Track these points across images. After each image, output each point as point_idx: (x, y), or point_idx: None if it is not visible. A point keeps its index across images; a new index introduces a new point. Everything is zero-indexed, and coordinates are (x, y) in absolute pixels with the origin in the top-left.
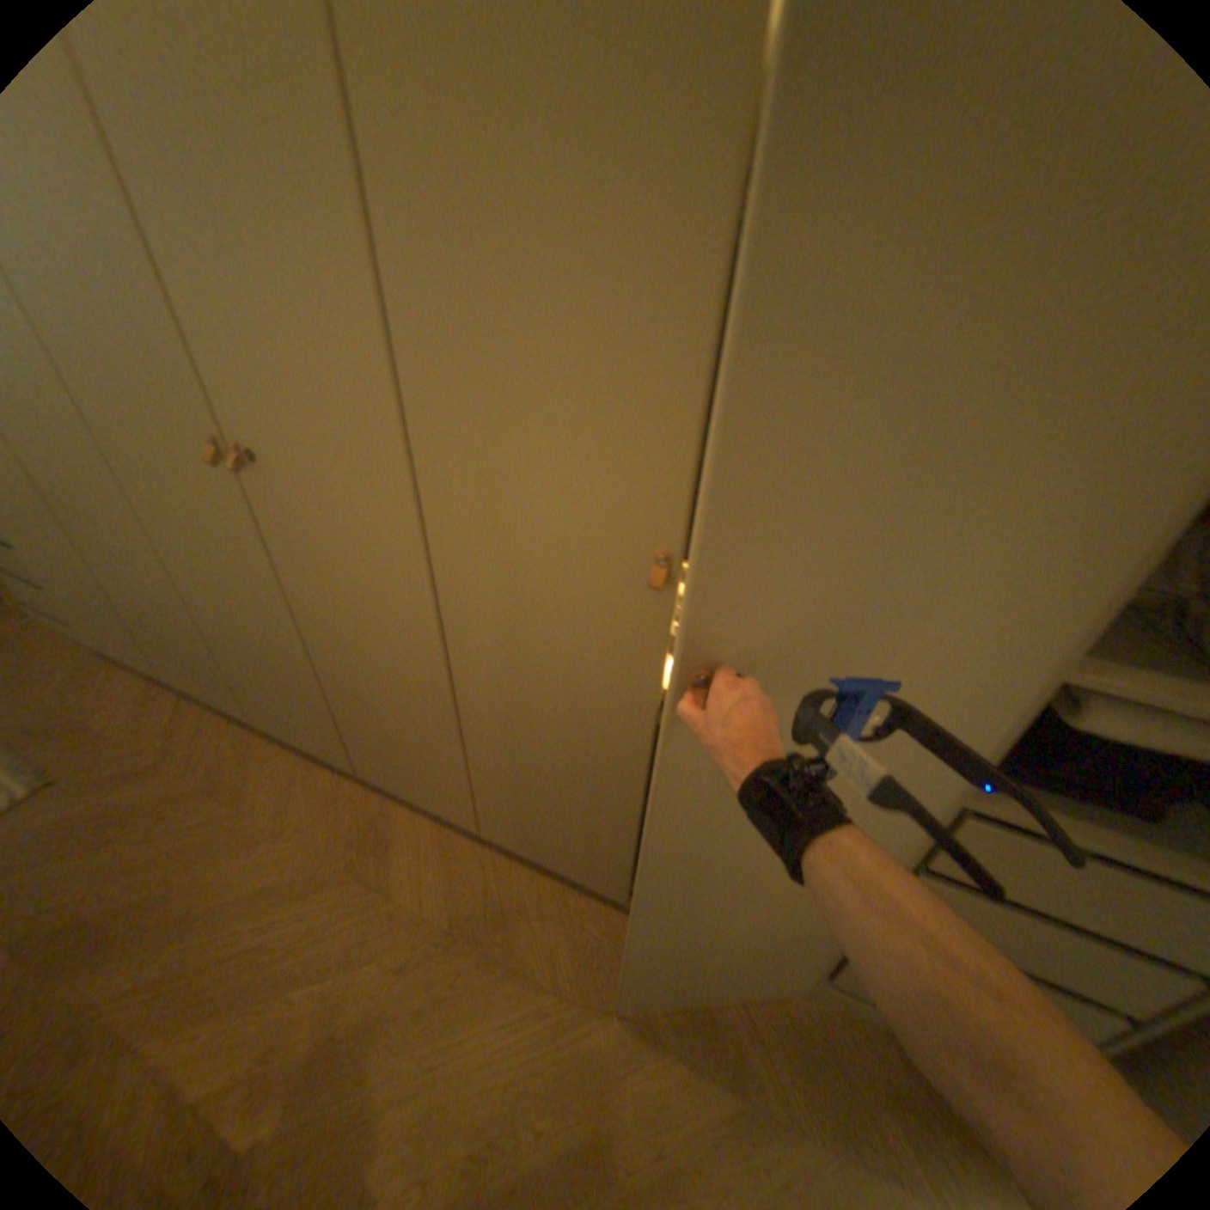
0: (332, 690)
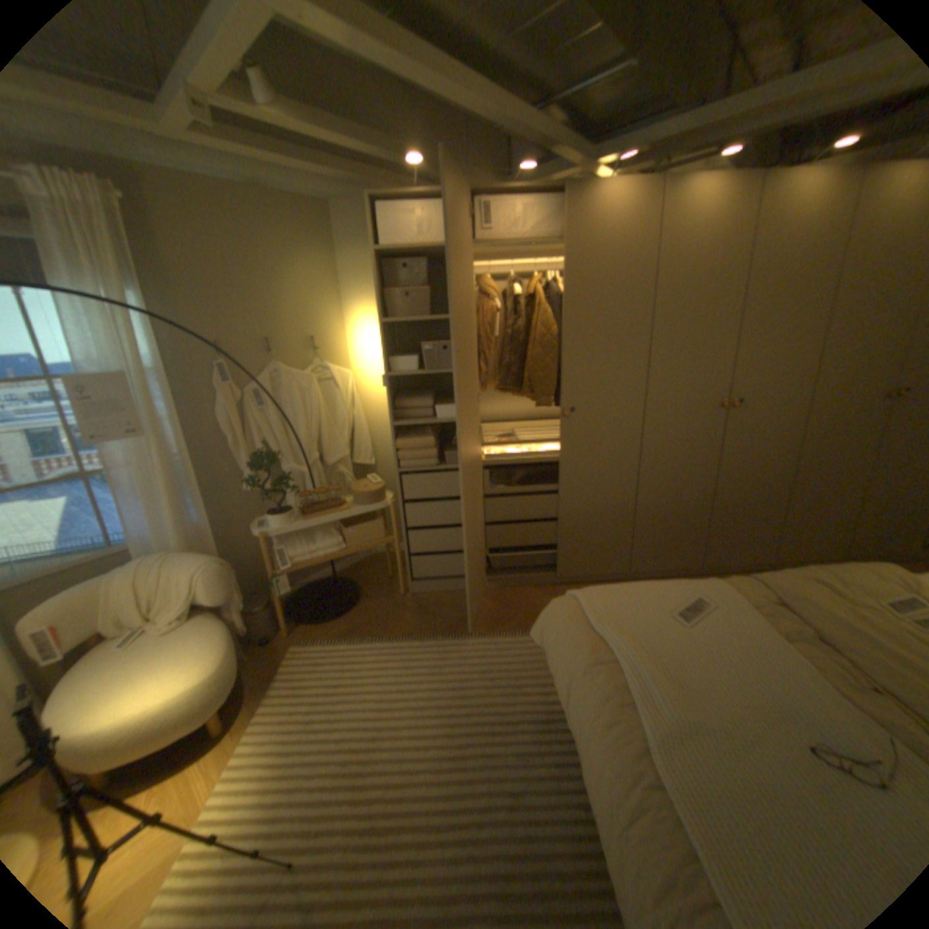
0: (723, 507)
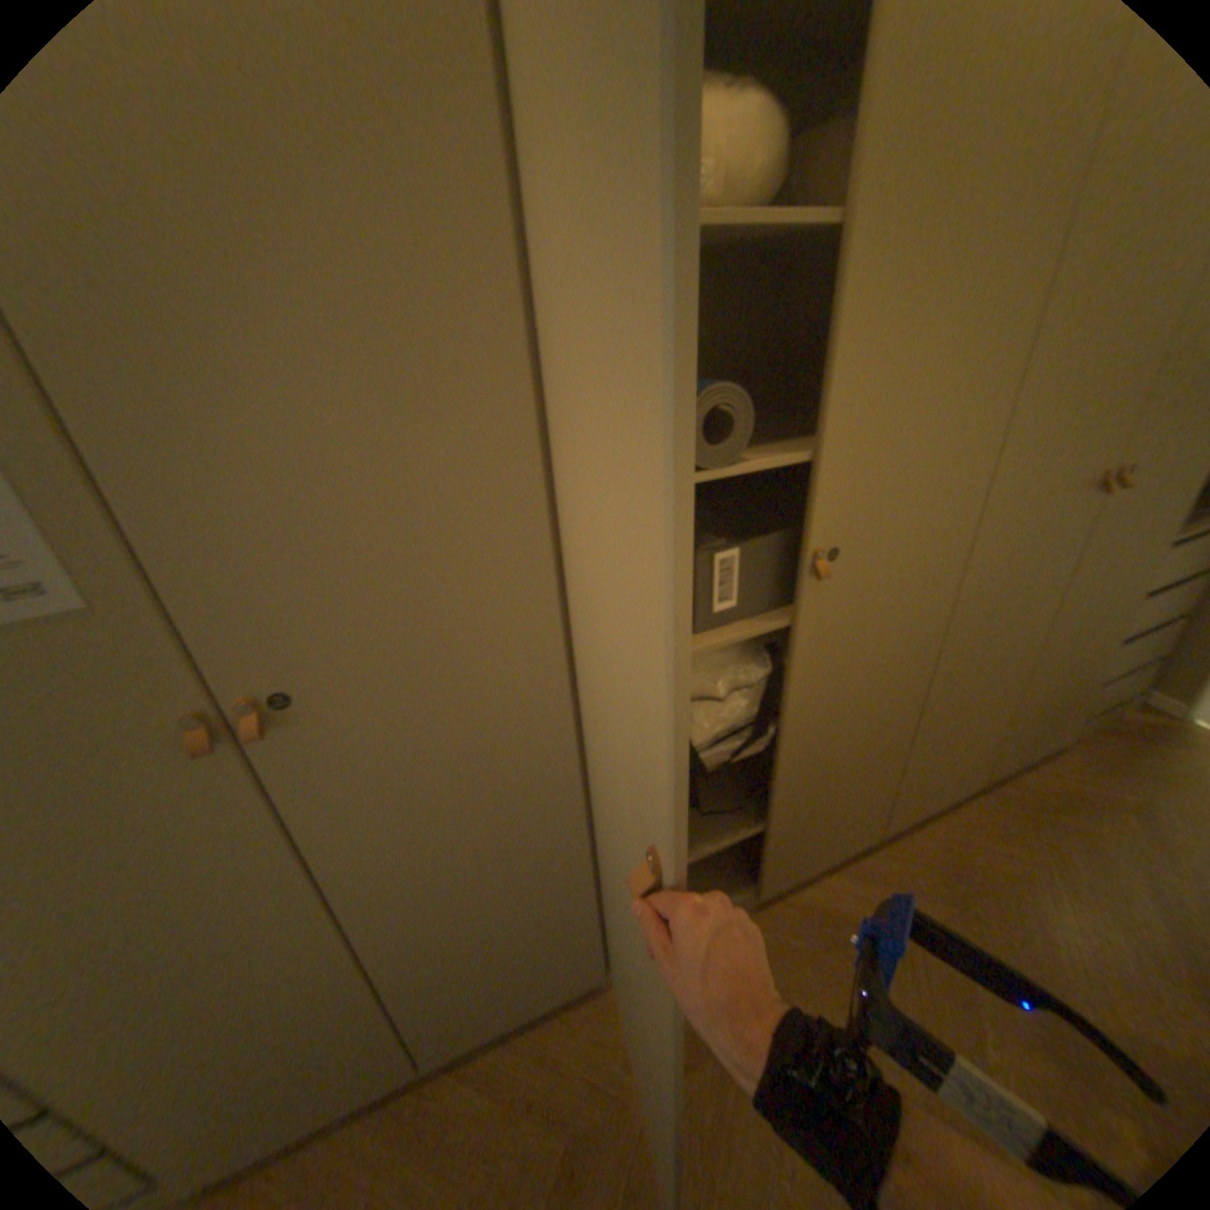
0: (795, 791)
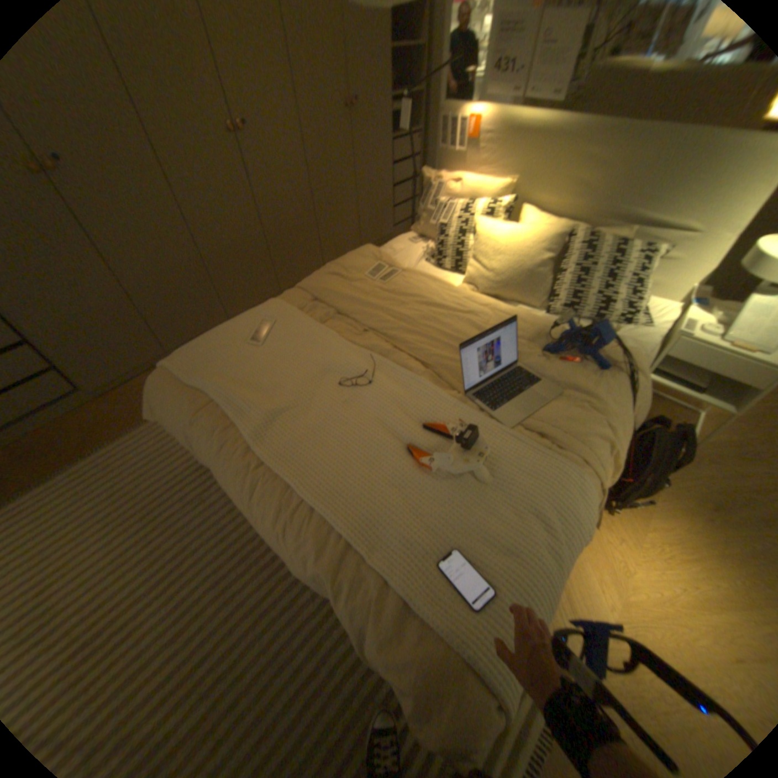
0: (272, 236)
